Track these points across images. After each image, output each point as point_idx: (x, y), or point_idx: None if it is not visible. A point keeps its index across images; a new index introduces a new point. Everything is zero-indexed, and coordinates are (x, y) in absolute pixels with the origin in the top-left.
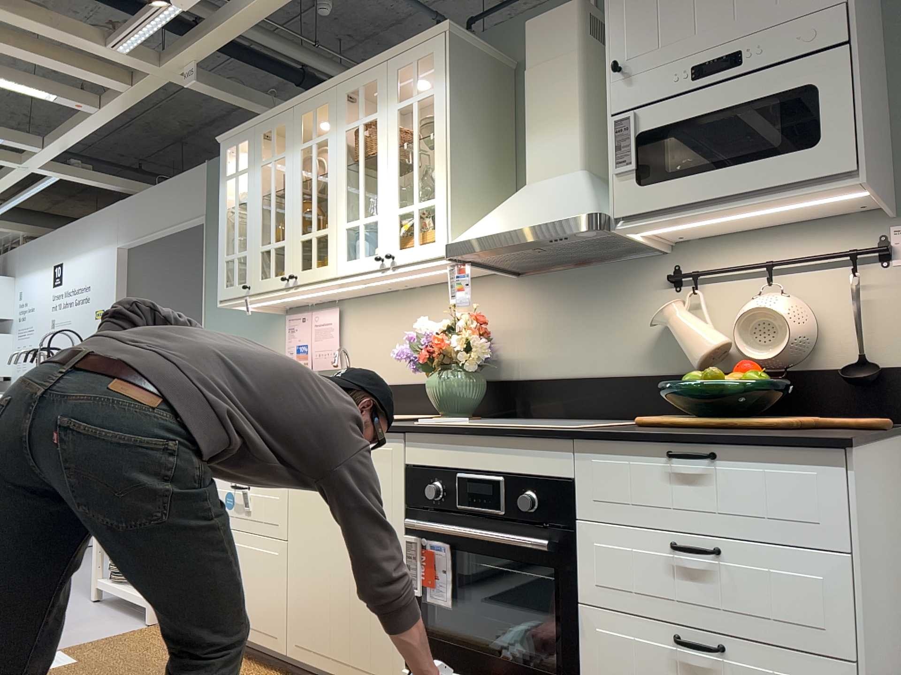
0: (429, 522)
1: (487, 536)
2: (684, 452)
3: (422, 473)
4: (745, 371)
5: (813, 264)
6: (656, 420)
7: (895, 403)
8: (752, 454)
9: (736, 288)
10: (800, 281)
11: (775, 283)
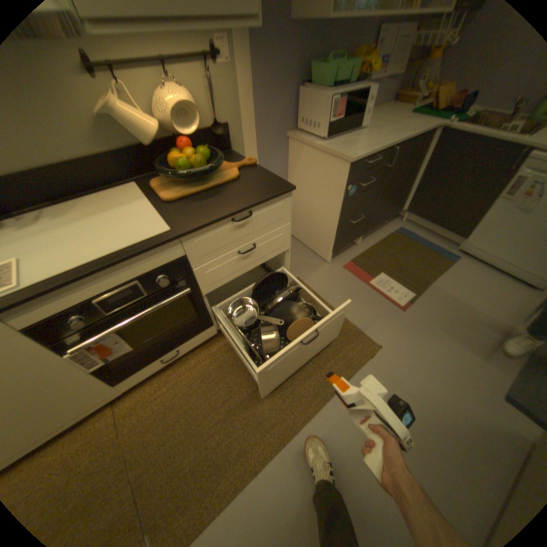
0: (83, 337)
1: (148, 312)
2: (239, 216)
3: (49, 322)
4: (190, 147)
5: (181, 59)
6: (163, 192)
7: (228, 141)
8: (263, 206)
9: (141, 78)
10: (177, 73)
11: (164, 74)
